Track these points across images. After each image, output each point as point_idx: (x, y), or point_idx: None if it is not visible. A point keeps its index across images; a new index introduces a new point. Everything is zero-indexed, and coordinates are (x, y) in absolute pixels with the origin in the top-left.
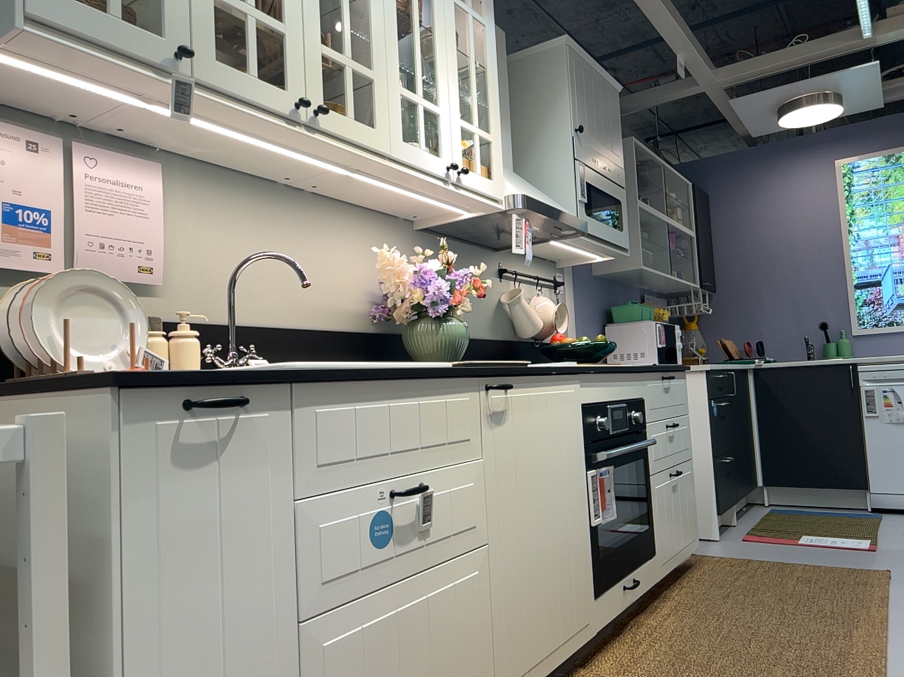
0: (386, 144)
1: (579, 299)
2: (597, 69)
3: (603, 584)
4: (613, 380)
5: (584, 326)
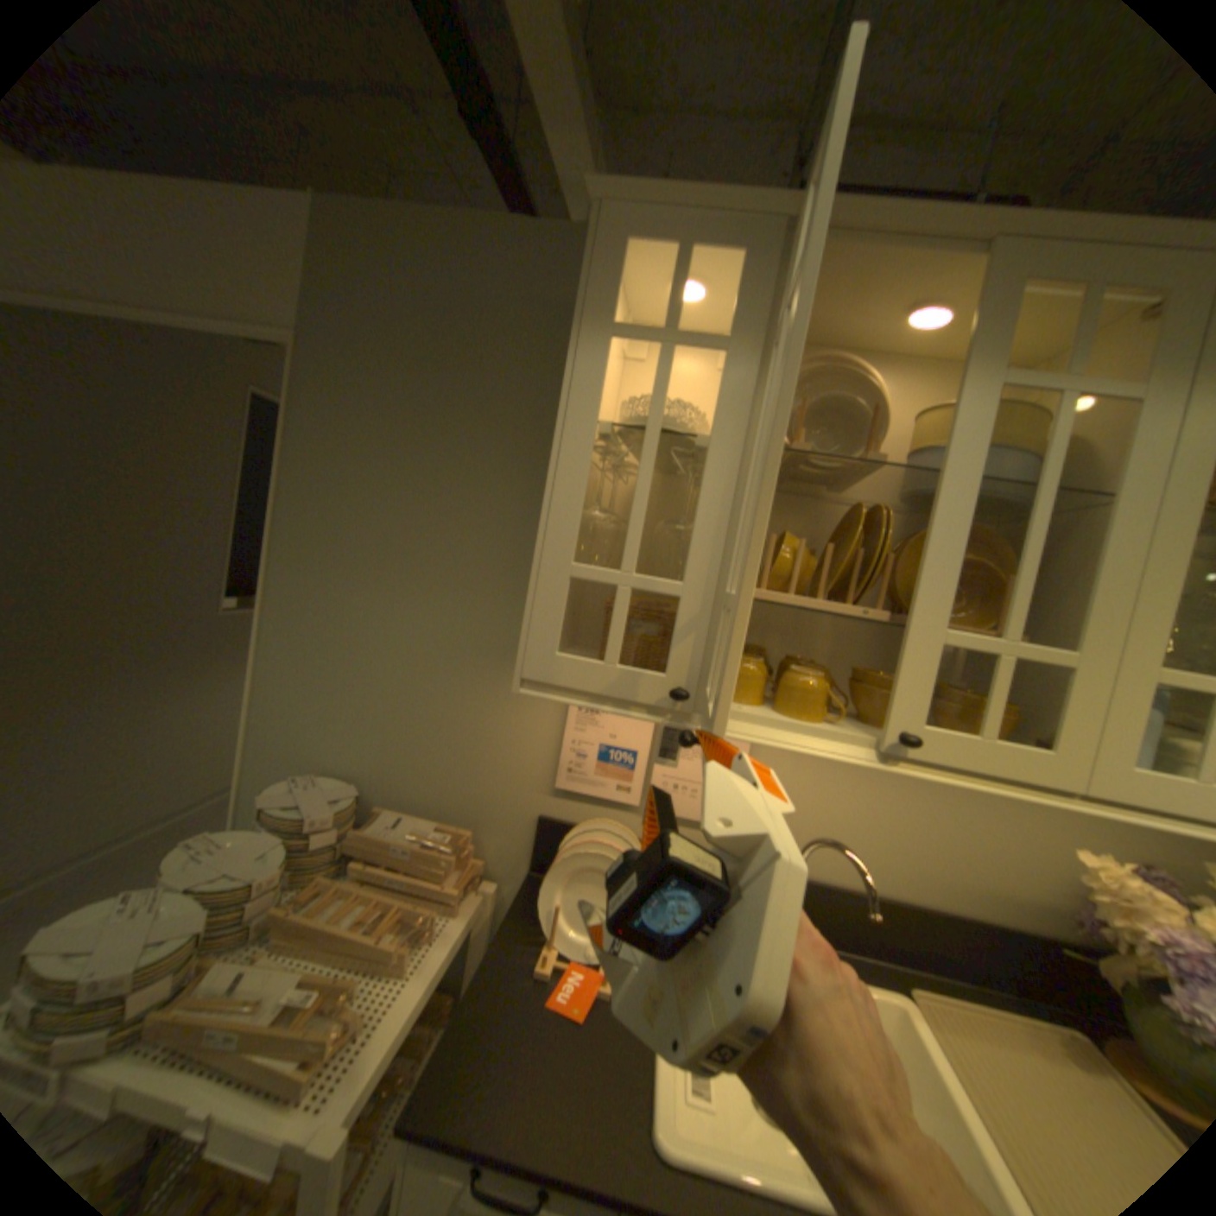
0: (1078, 776)
1: None
2: None
3: None
4: None
5: None
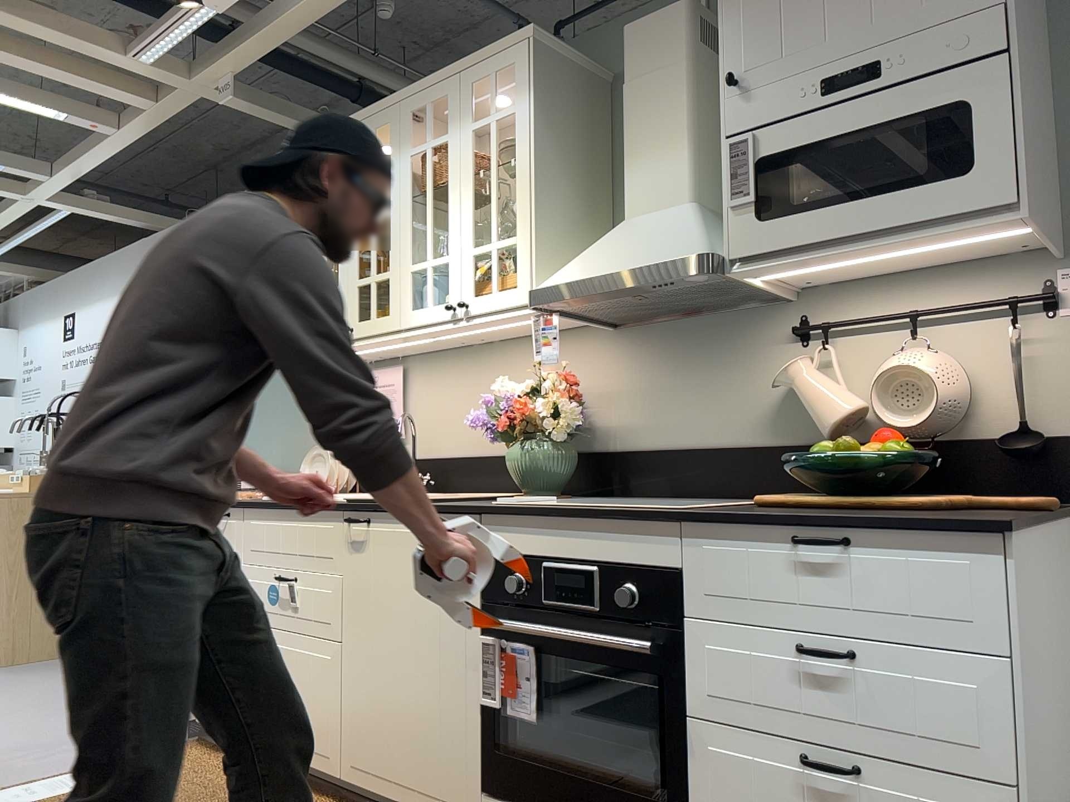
0: (394, 322)
1: None
2: None
3: (502, 790)
4: (565, 527)
5: None
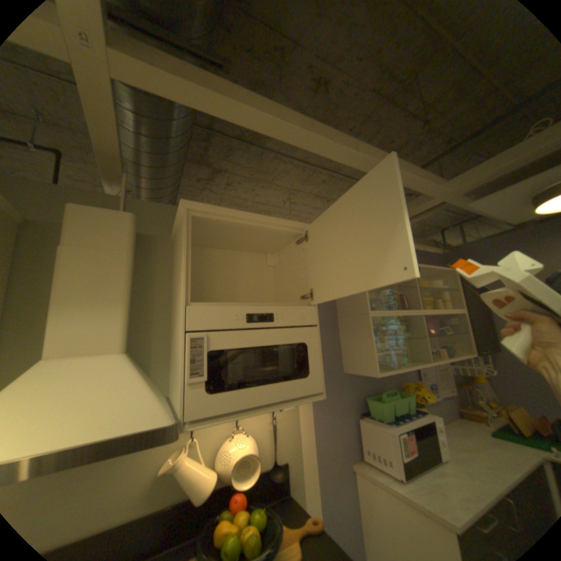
0: None
1: (317, 405)
2: (257, 217)
3: None
4: None
5: (324, 430)
